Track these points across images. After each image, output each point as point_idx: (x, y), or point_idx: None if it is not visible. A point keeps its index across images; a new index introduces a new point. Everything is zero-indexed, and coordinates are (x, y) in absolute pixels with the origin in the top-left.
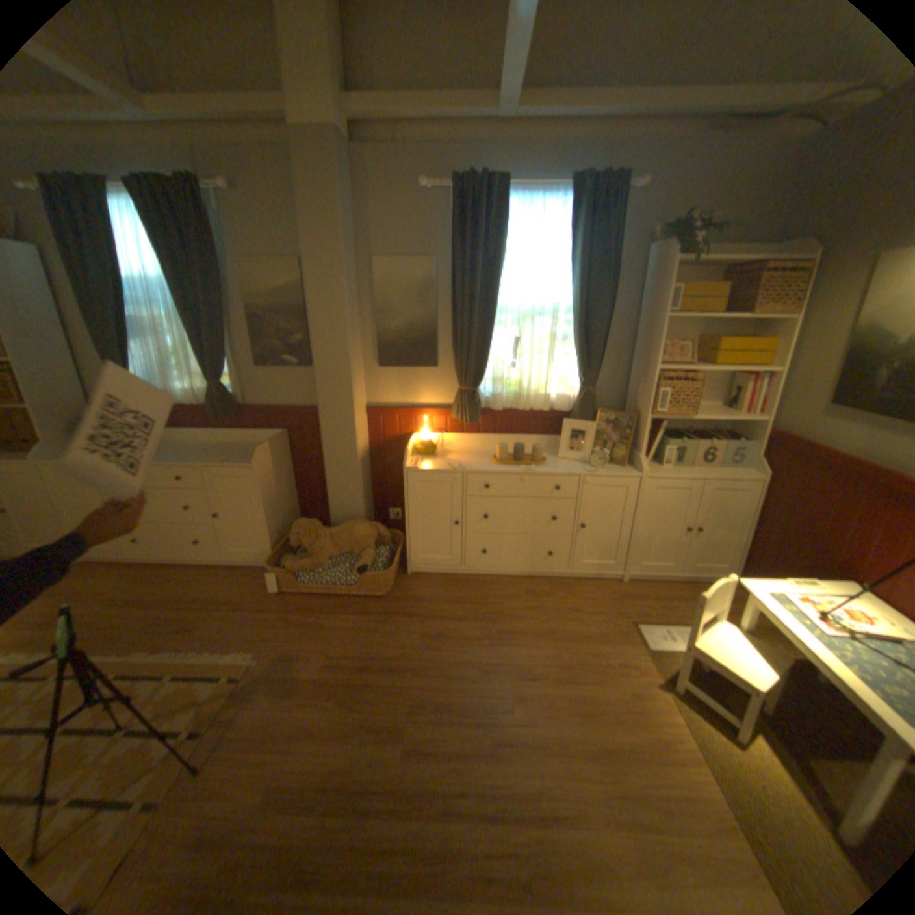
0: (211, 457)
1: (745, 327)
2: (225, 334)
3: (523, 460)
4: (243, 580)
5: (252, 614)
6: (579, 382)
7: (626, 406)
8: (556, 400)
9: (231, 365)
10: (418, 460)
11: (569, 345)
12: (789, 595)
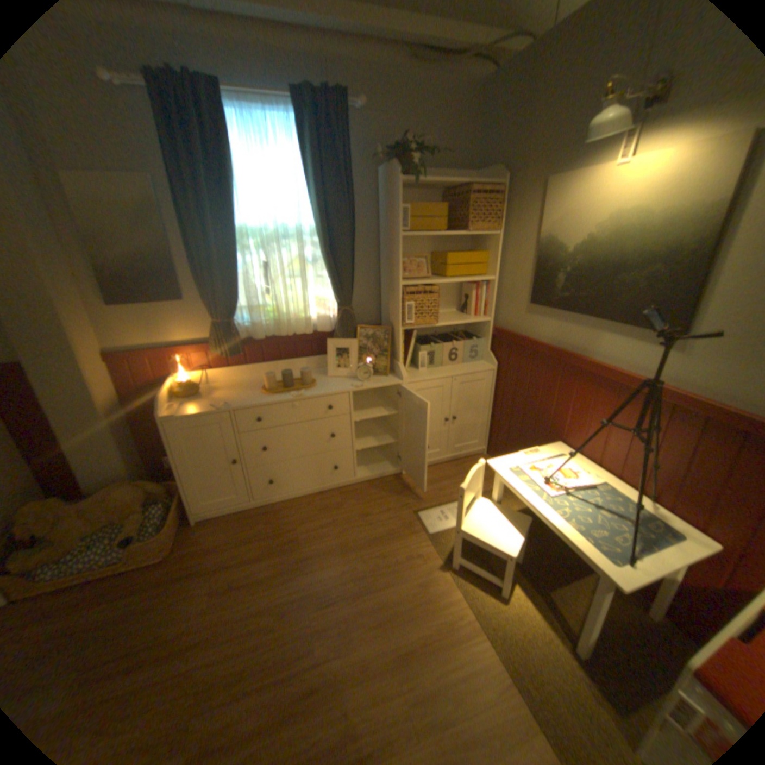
0: None
1: (464, 244)
2: None
3: (295, 386)
4: None
5: None
6: (336, 303)
7: (383, 321)
8: (319, 322)
9: None
10: (177, 405)
11: (321, 267)
12: (522, 467)
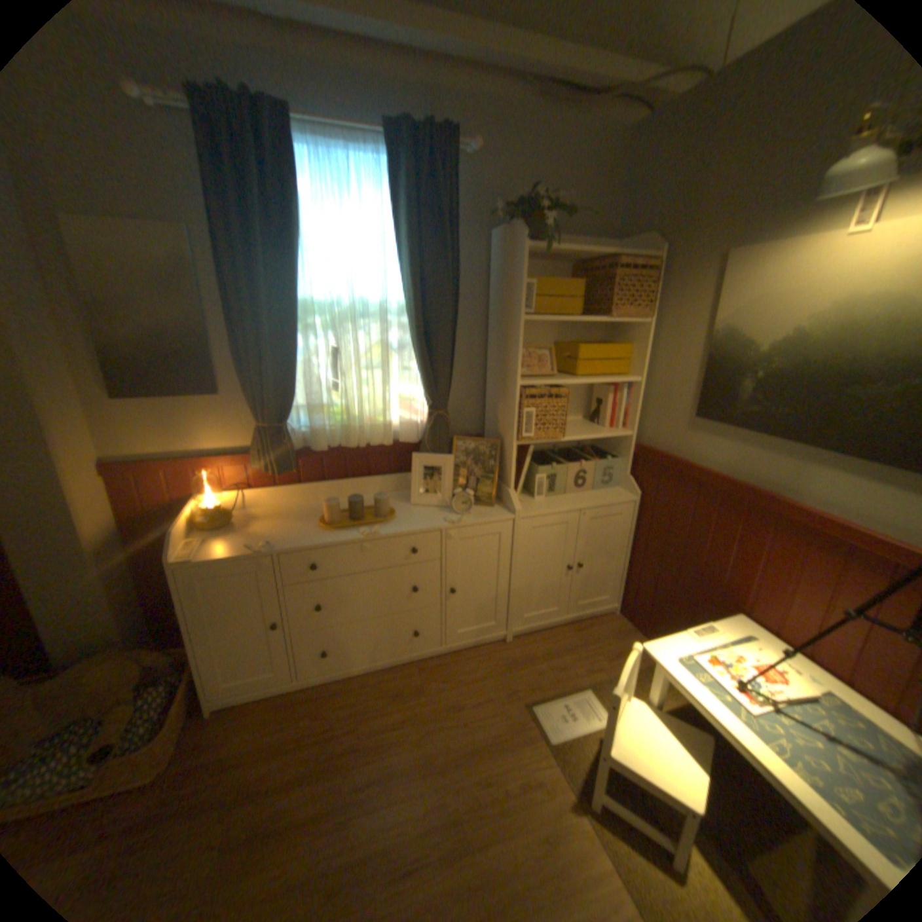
0: None
1: (597, 332)
2: None
3: (365, 517)
4: None
5: None
6: (426, 404)
7: (486, 429)
8: (401, 428)
9: None
10: (197, 543)
11: (408, 356)
12: (699, 657)
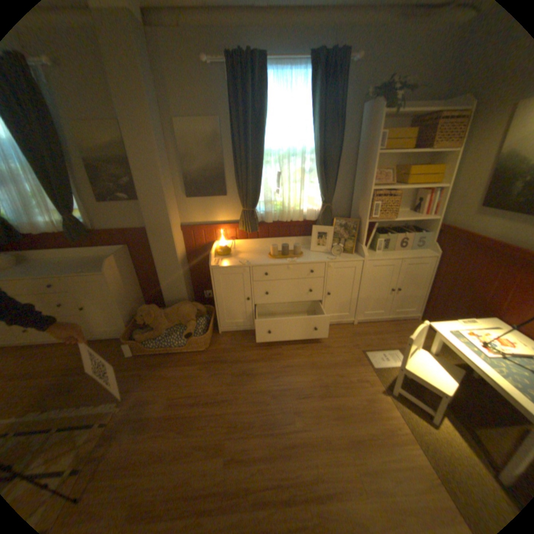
0: (72, 268)
1: (424, 159)
2: (70, 180)
3: (289, 255)
4: (108, 349)
5: (115, 373)
6: (321, 201)
7: (352, 215)
8: (307, 213)
9: (79, 202)
10: (219, 260)
11: (314, 176)
12: (462, 332)
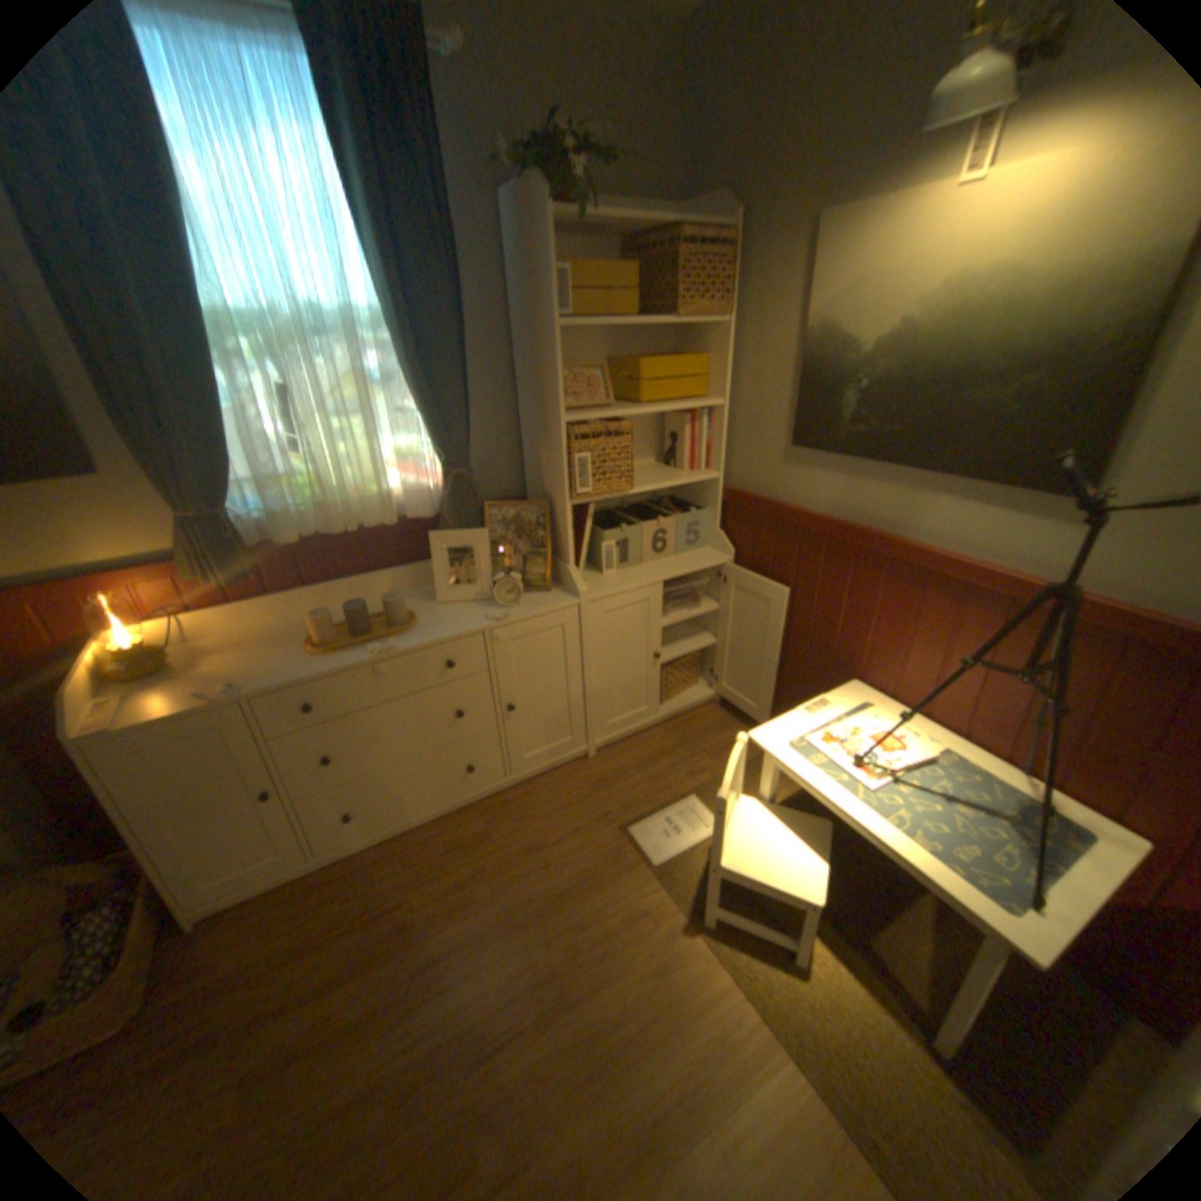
0: None
1: (663, 341)
2: None
3: (374, 629)
4: None
5: None
6: (439, 460)
7: (530, 488)
8: (408, 498)
9: None
10: (115, 701)
11: (401, 391)
12: (811, 737)
